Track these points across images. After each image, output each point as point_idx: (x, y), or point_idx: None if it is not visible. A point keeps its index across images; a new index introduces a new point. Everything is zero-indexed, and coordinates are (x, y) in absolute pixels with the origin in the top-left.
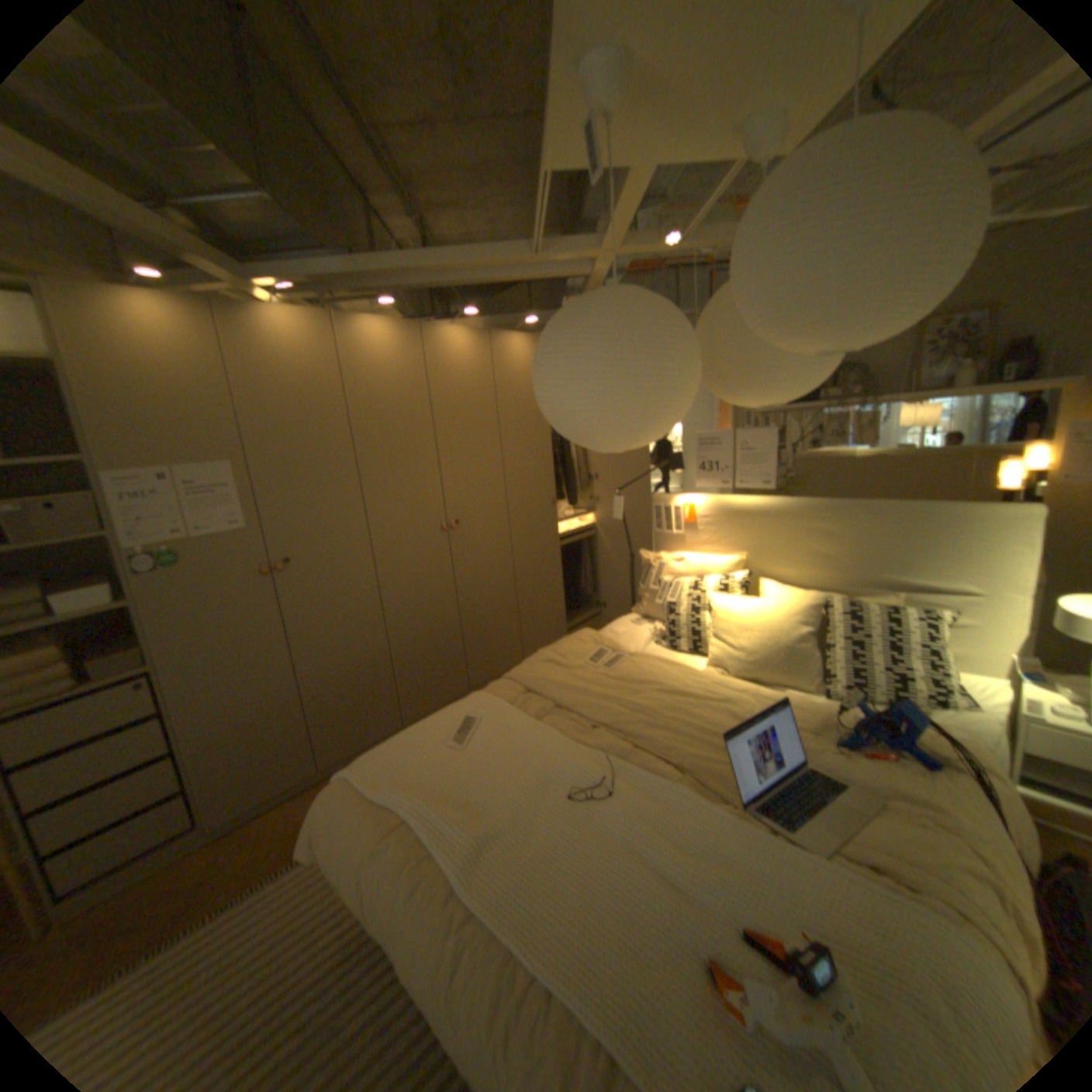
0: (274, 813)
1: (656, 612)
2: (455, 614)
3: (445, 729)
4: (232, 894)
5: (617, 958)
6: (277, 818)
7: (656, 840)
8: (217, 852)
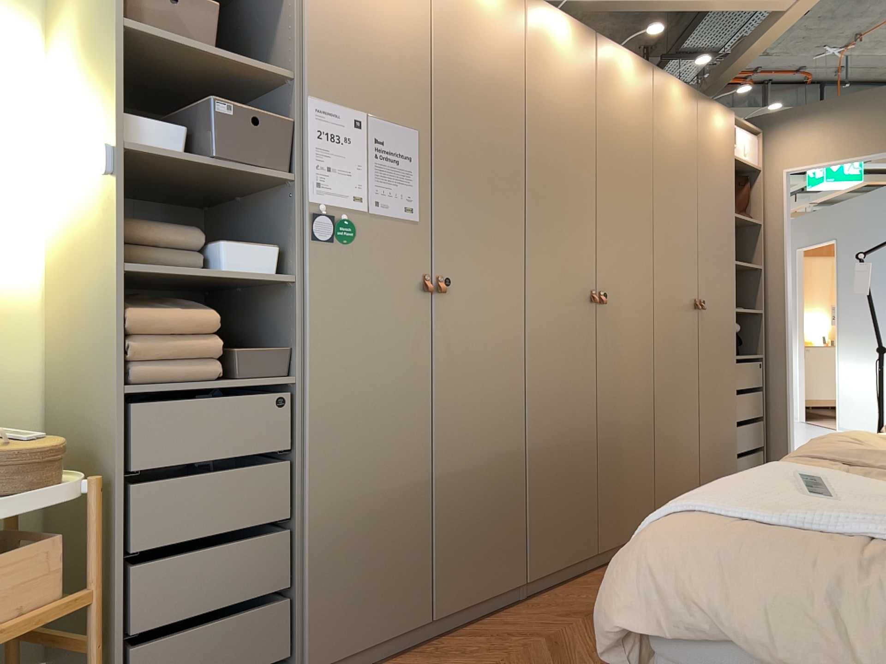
0: None
1: None
2: (587, 427)
3: (777, 485)
4: None
5: None
6: None
7: None
8: None
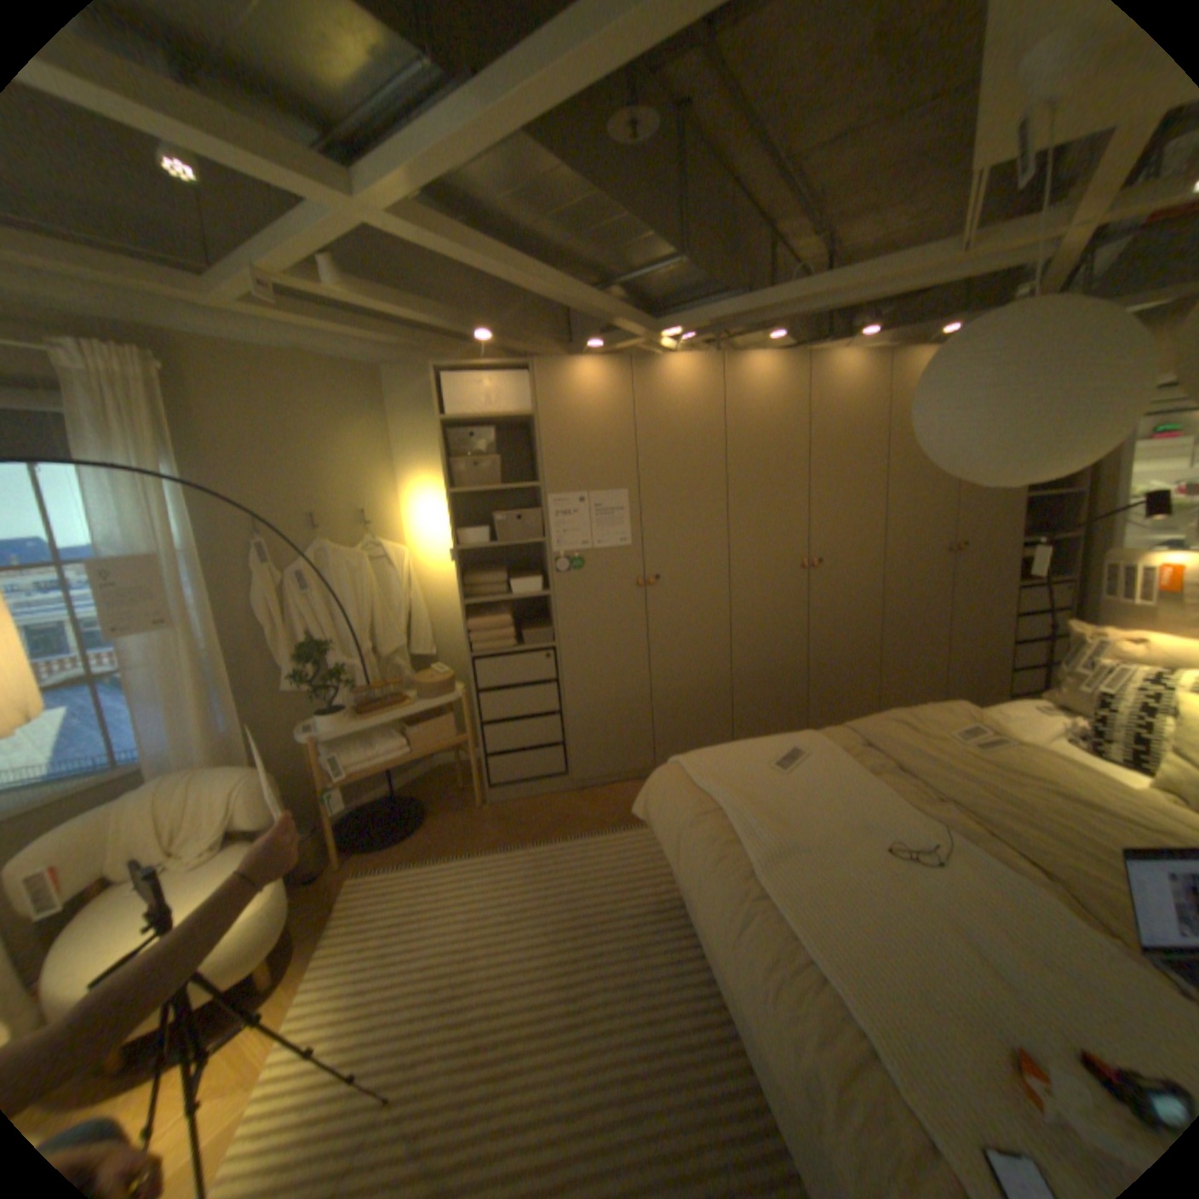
0: (619, 787)
1: (1082, 706)
2: (803, 657)
3: (772, 753)
4: (585, 831)
5: (903, 992)
6: (621, 792)
7: (988, 926)
8: (578, 799)
